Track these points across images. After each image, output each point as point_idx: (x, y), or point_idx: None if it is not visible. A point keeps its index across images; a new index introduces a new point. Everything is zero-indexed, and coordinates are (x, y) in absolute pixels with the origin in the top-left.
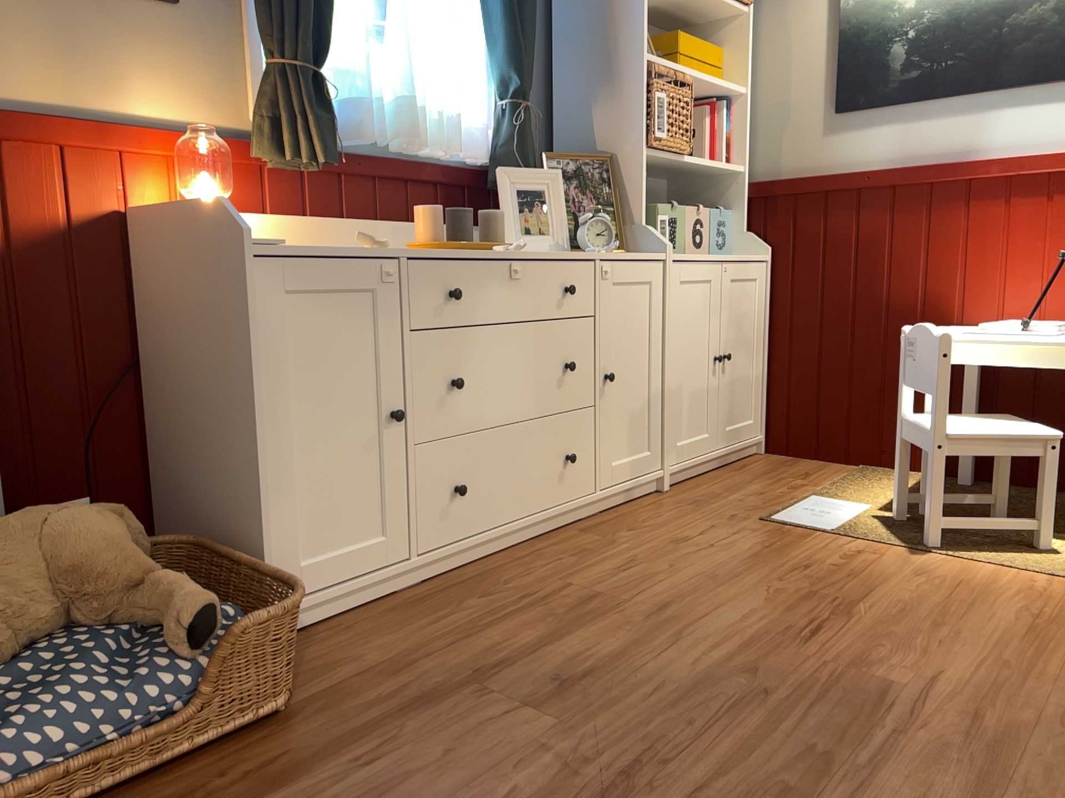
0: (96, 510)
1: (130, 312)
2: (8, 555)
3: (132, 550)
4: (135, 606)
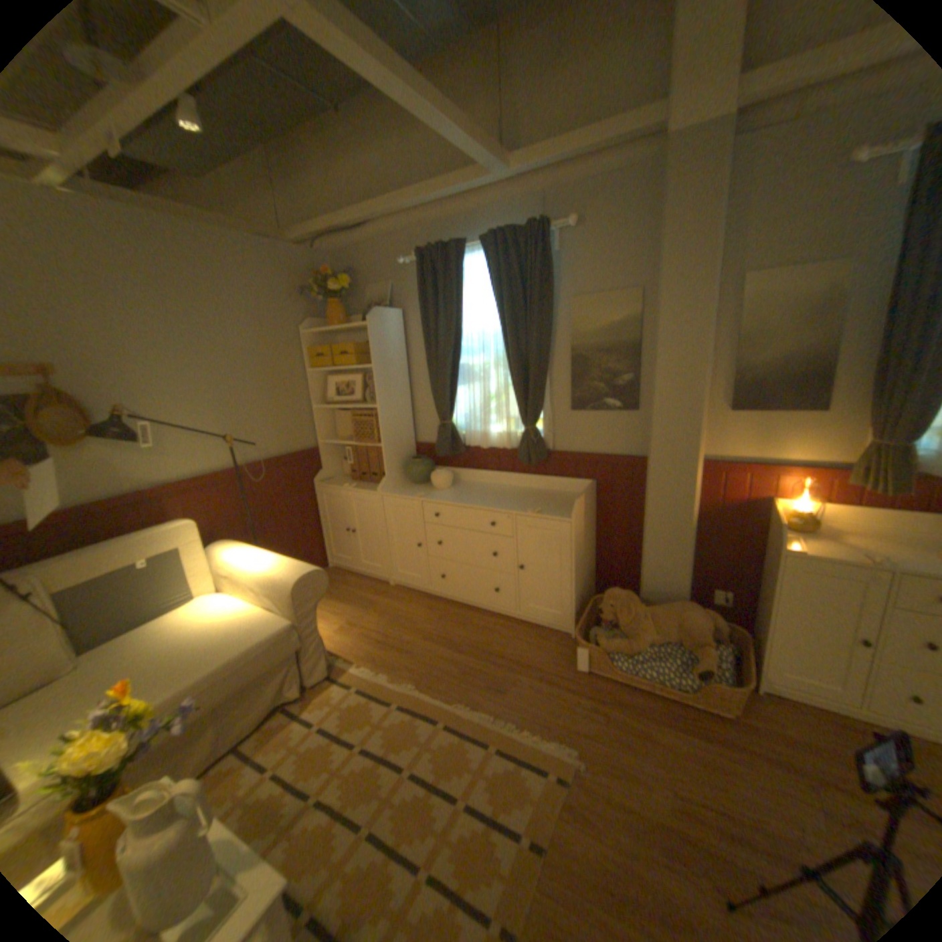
0: (706, 614)
1: (767, 535)
2: (671, 617)
3: (711, 633)
4: (700, 652)
